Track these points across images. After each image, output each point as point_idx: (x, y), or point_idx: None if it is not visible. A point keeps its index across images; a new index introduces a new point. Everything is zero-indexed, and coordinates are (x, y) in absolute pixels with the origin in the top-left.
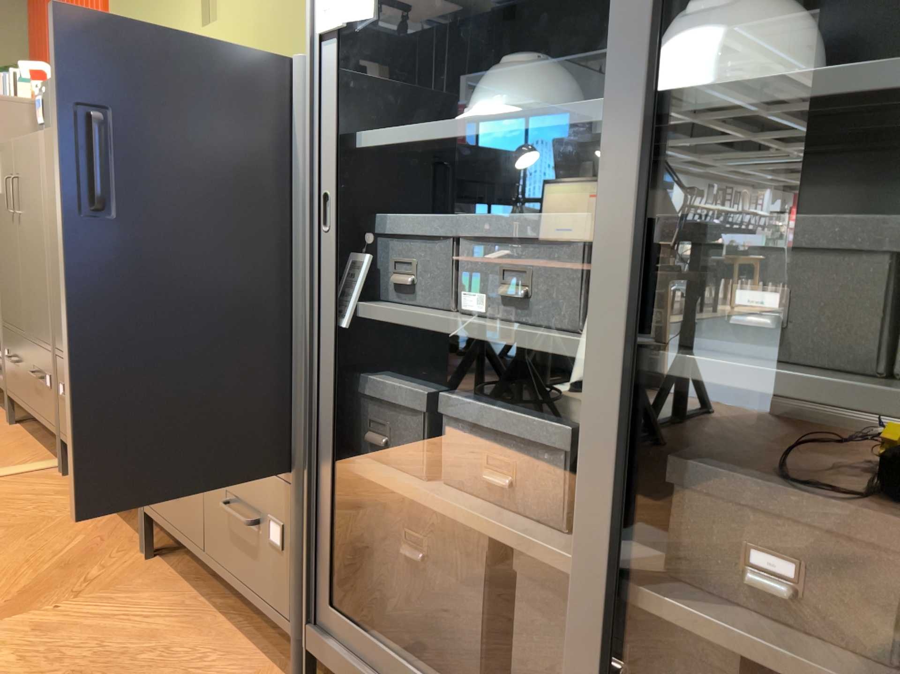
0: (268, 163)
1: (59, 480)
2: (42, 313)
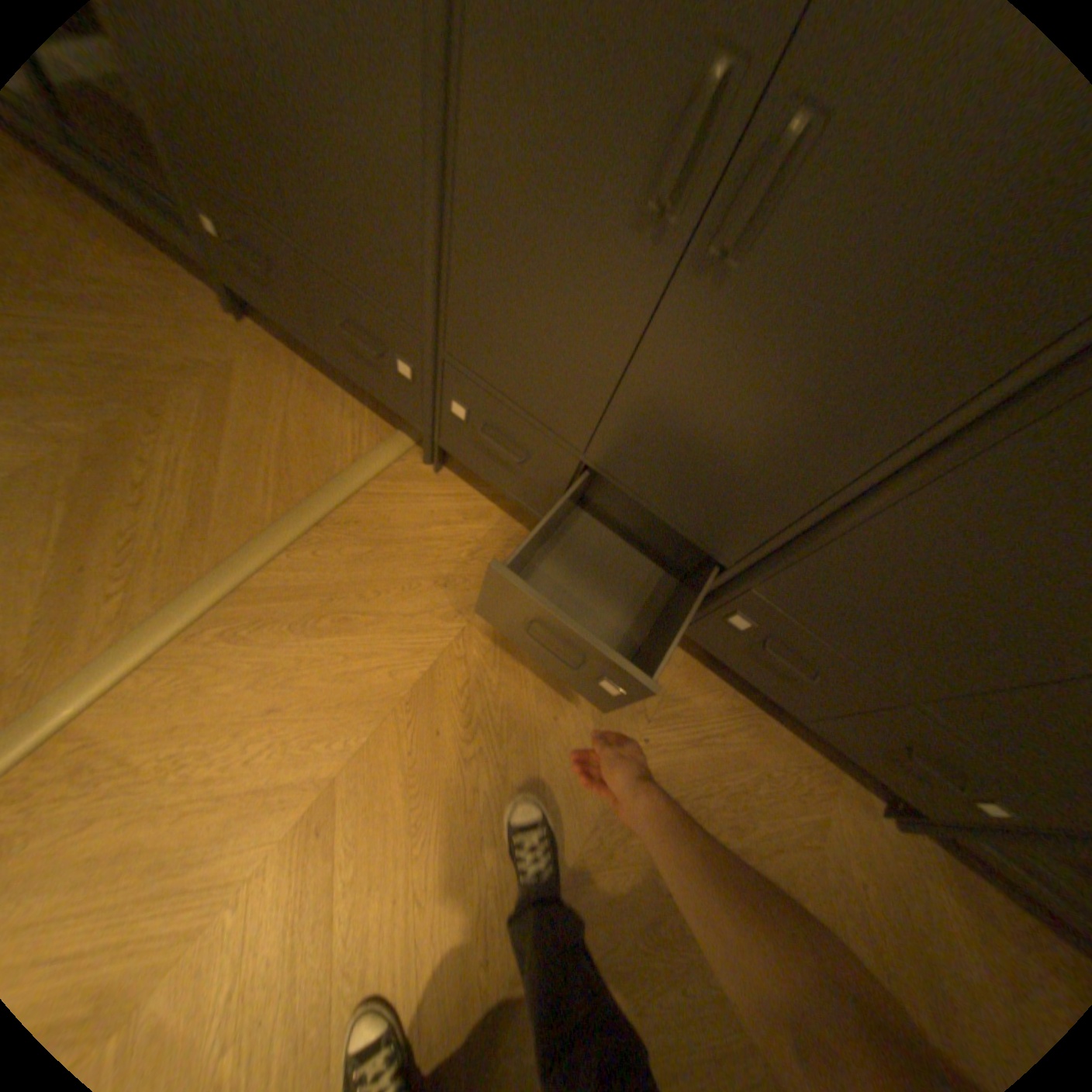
0: None
1: (438, 482)
2: (386, 265)
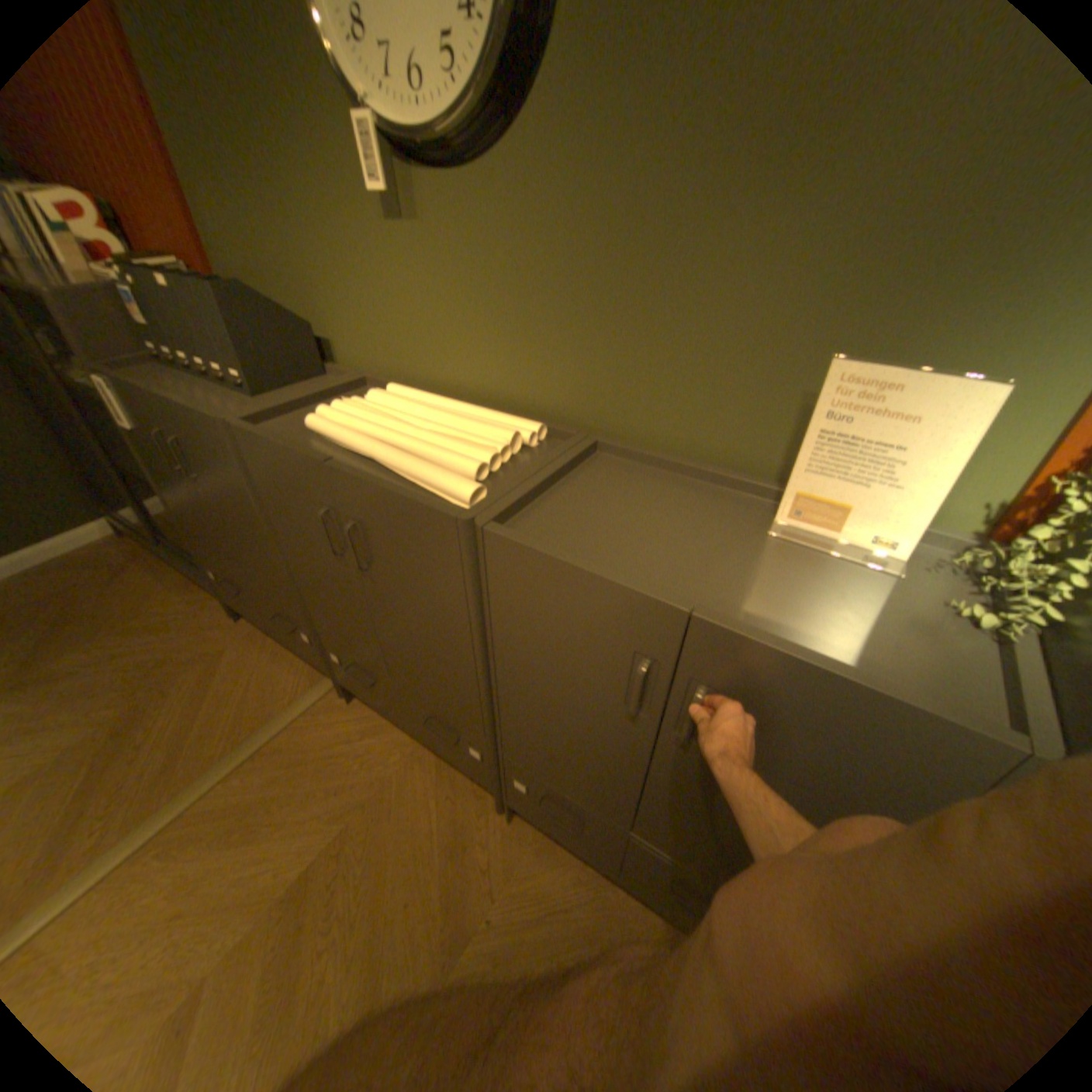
0: (881, 791)
1: (351, 709)
2: (280, 585)
